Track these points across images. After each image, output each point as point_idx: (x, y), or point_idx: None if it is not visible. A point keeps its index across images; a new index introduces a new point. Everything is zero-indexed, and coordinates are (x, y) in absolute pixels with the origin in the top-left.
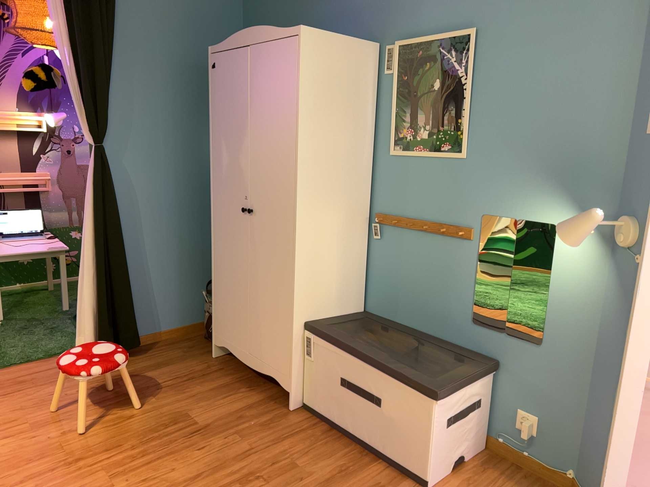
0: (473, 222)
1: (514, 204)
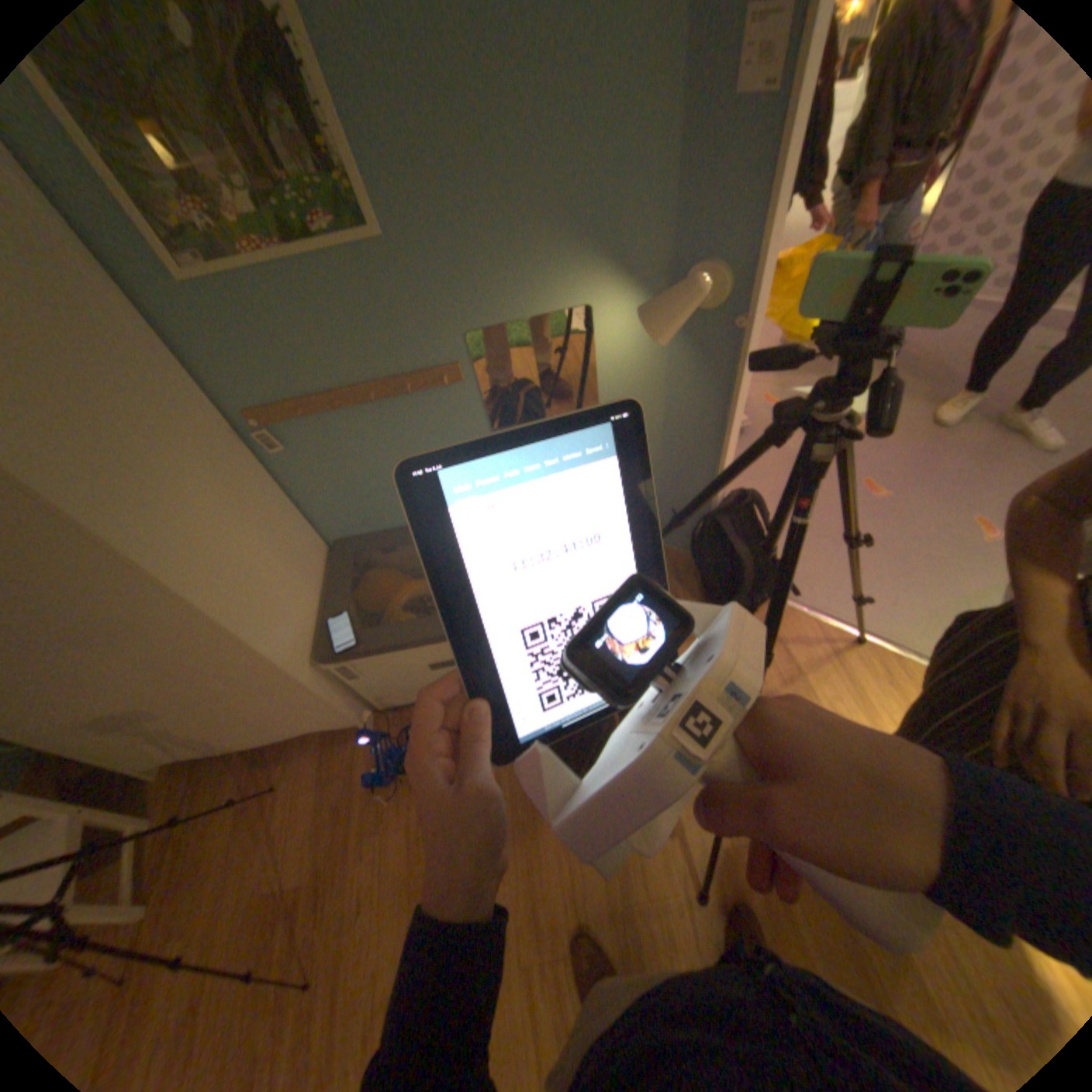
0: (453, 353)
1: (515, 297)
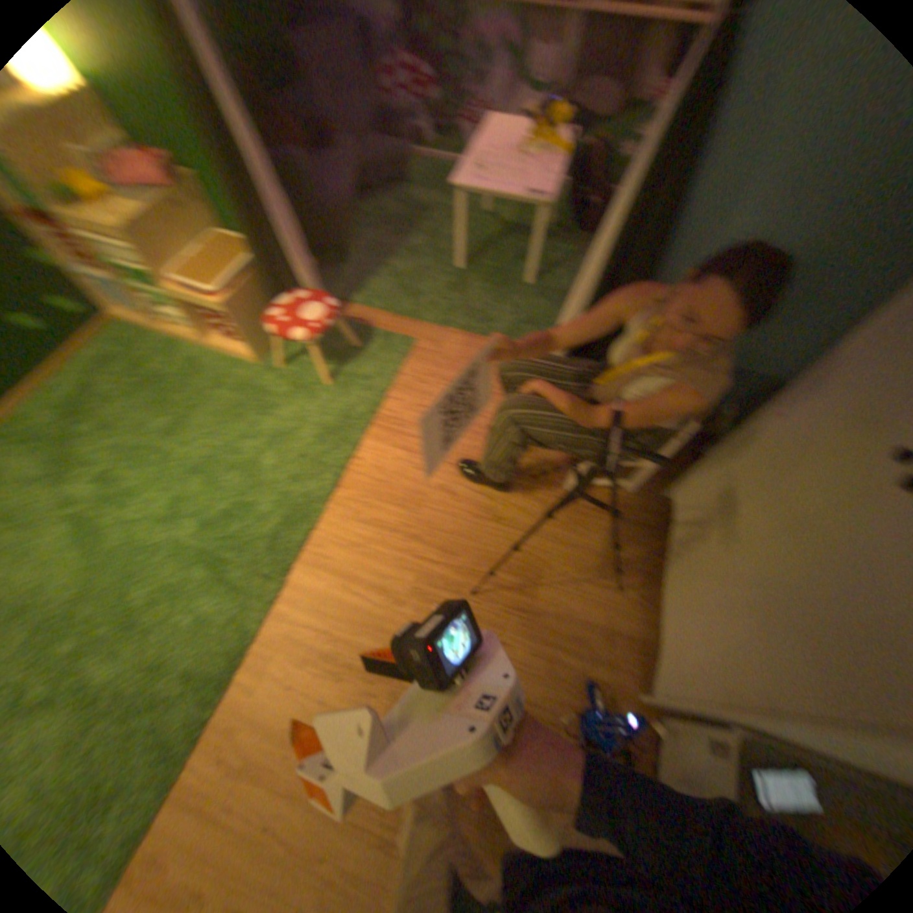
0: None
1: None
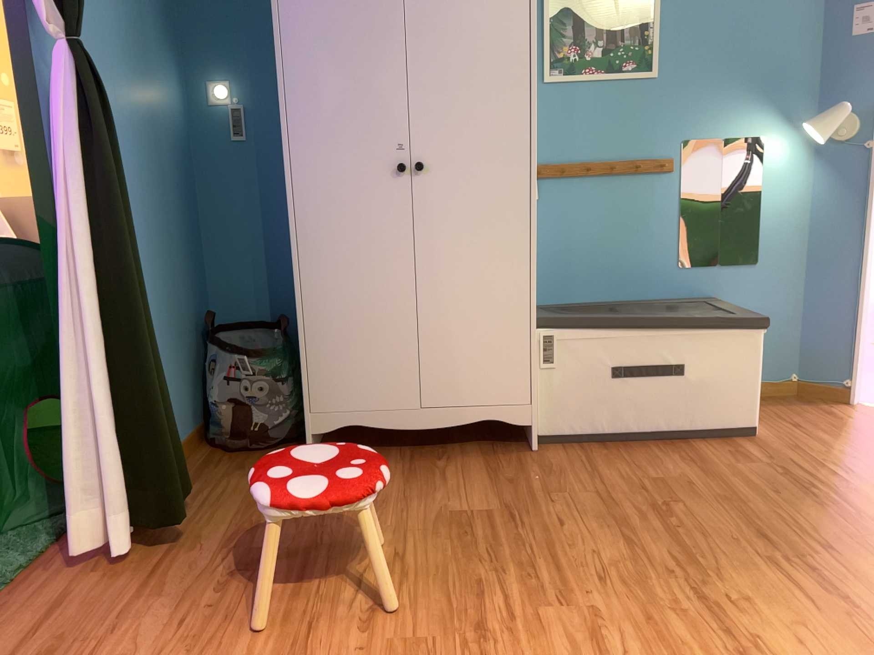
0: (671, 151)
1: (718, 123)
